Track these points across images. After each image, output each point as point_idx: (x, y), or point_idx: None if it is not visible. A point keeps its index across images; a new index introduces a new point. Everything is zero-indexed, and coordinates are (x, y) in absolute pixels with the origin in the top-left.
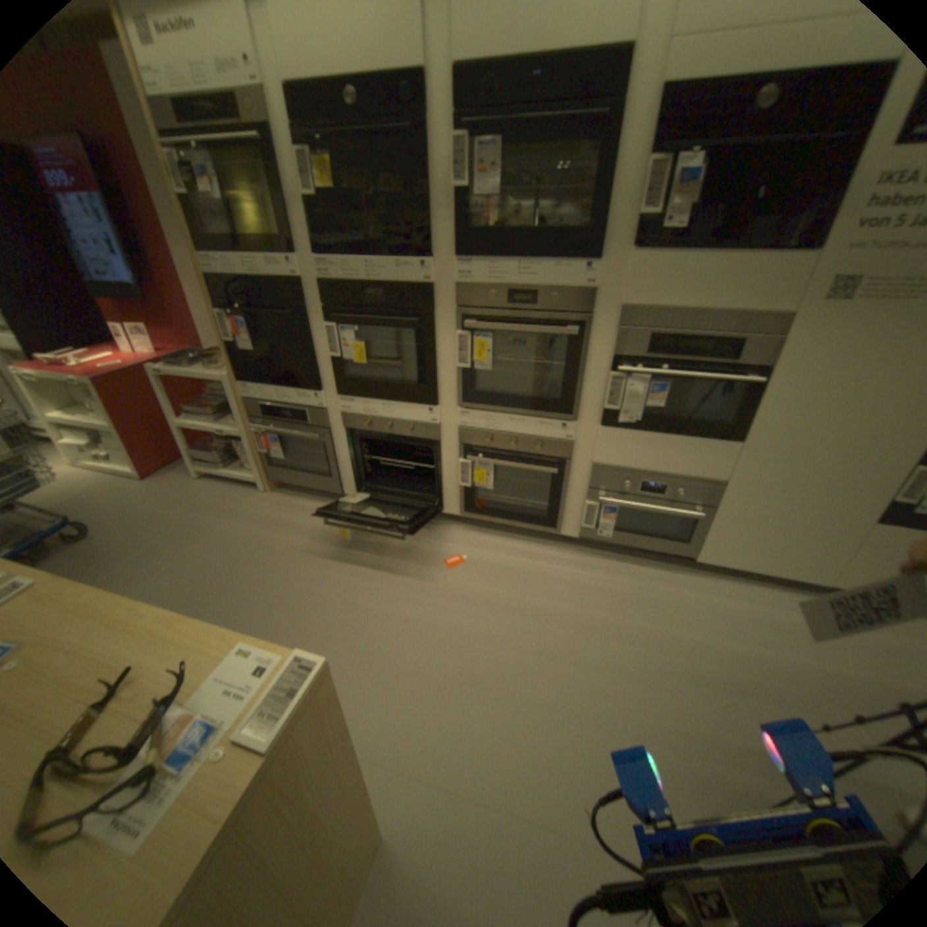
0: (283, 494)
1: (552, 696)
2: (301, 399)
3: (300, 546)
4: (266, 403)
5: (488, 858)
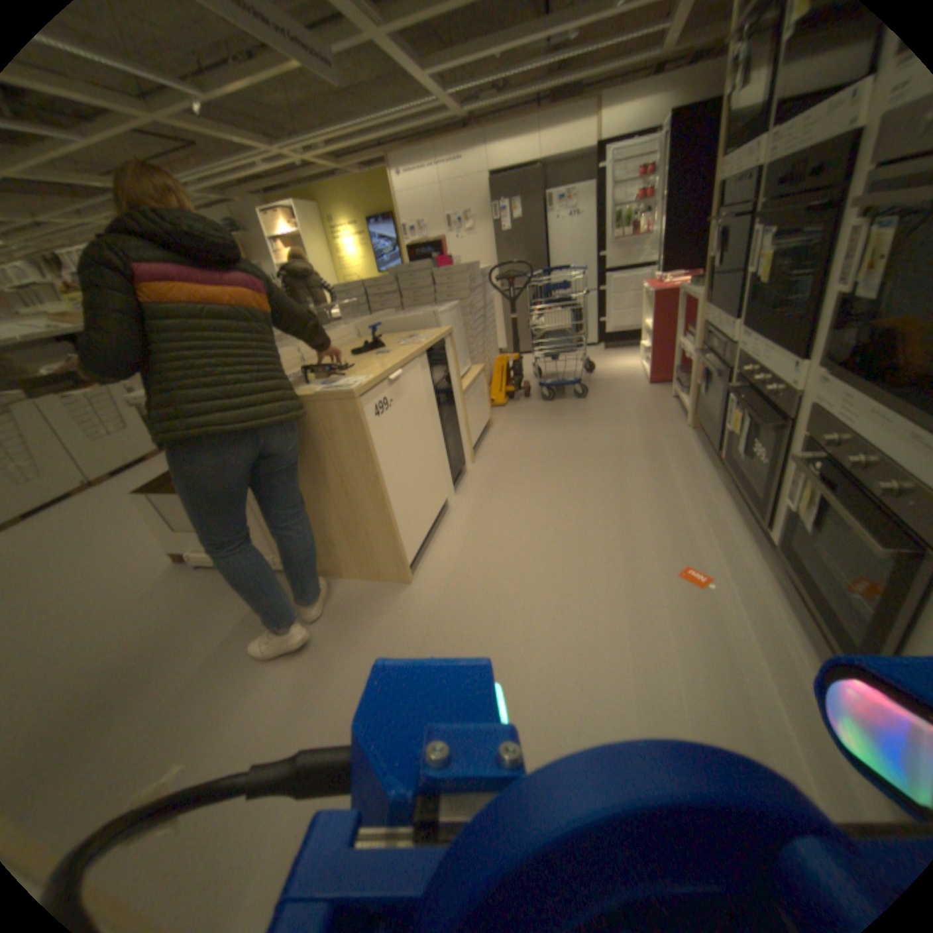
0: (699, 434)
1: (527, 703)
2: (727, 325)
3: (638, 467)
4: (717, 327)
5: (391, 647)
